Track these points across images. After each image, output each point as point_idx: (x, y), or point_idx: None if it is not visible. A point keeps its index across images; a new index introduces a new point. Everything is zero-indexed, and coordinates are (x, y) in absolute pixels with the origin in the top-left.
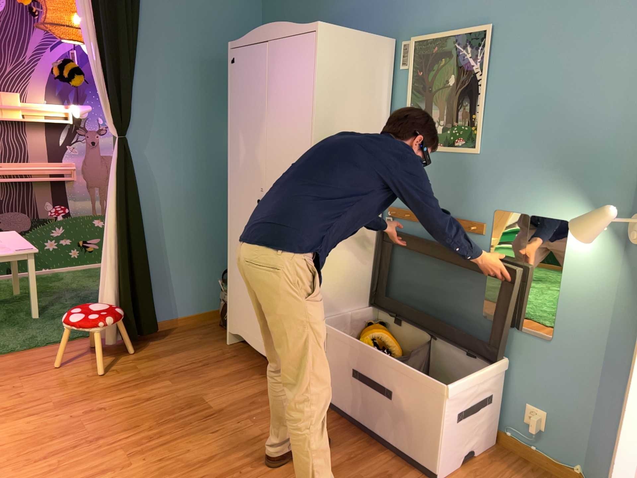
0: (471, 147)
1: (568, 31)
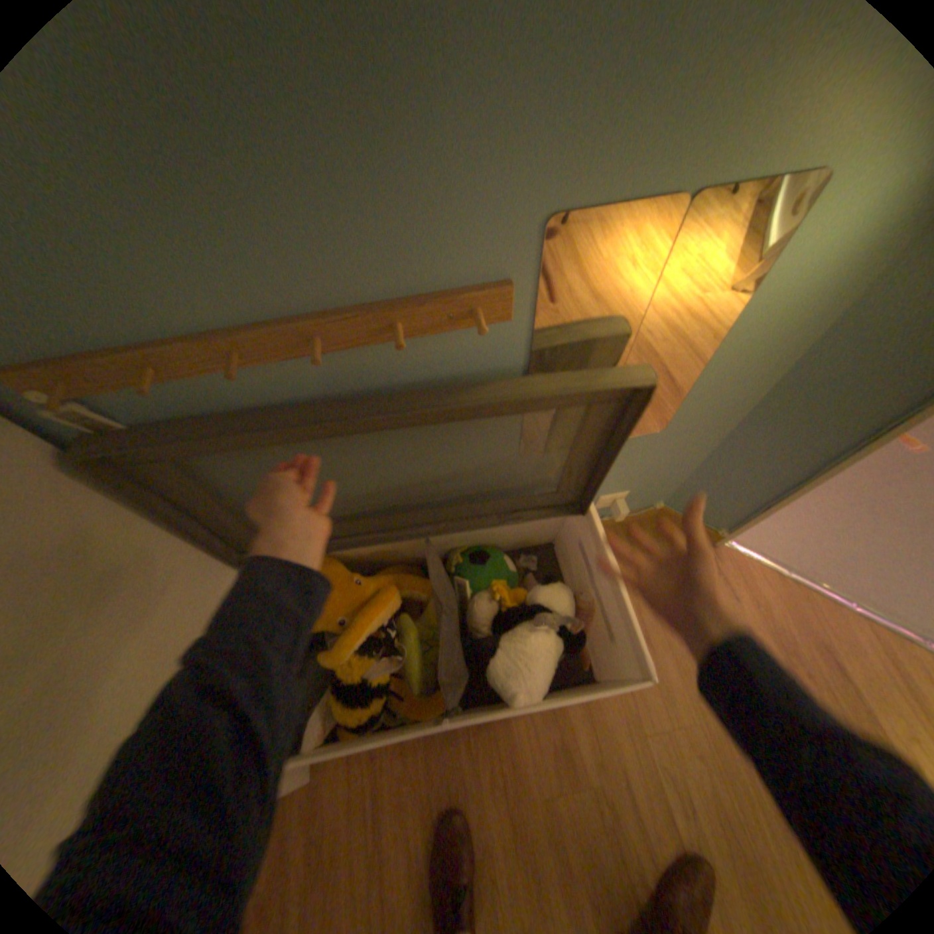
0: None
1: None
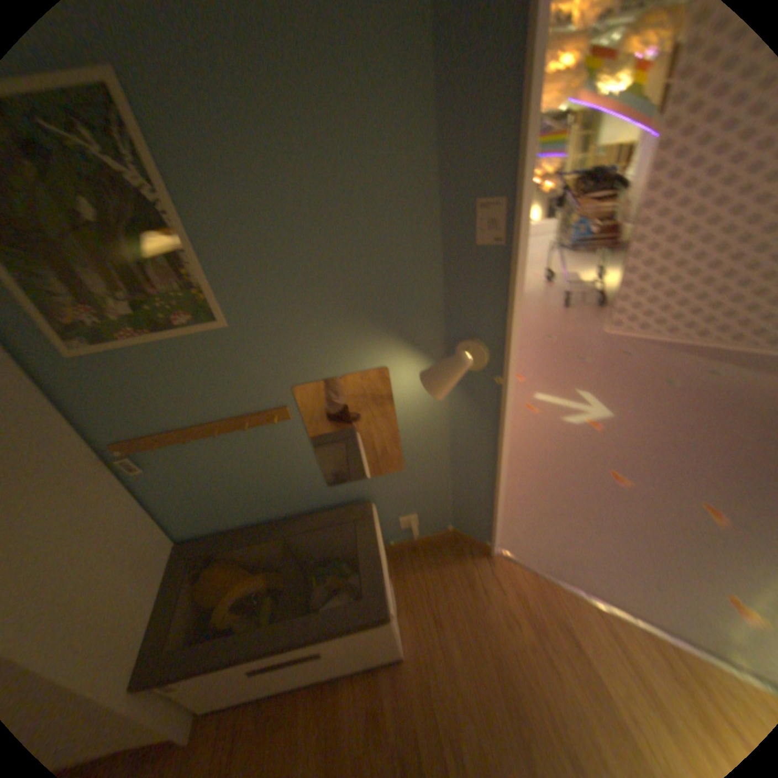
0: (206, 318)
1: (286, 83)
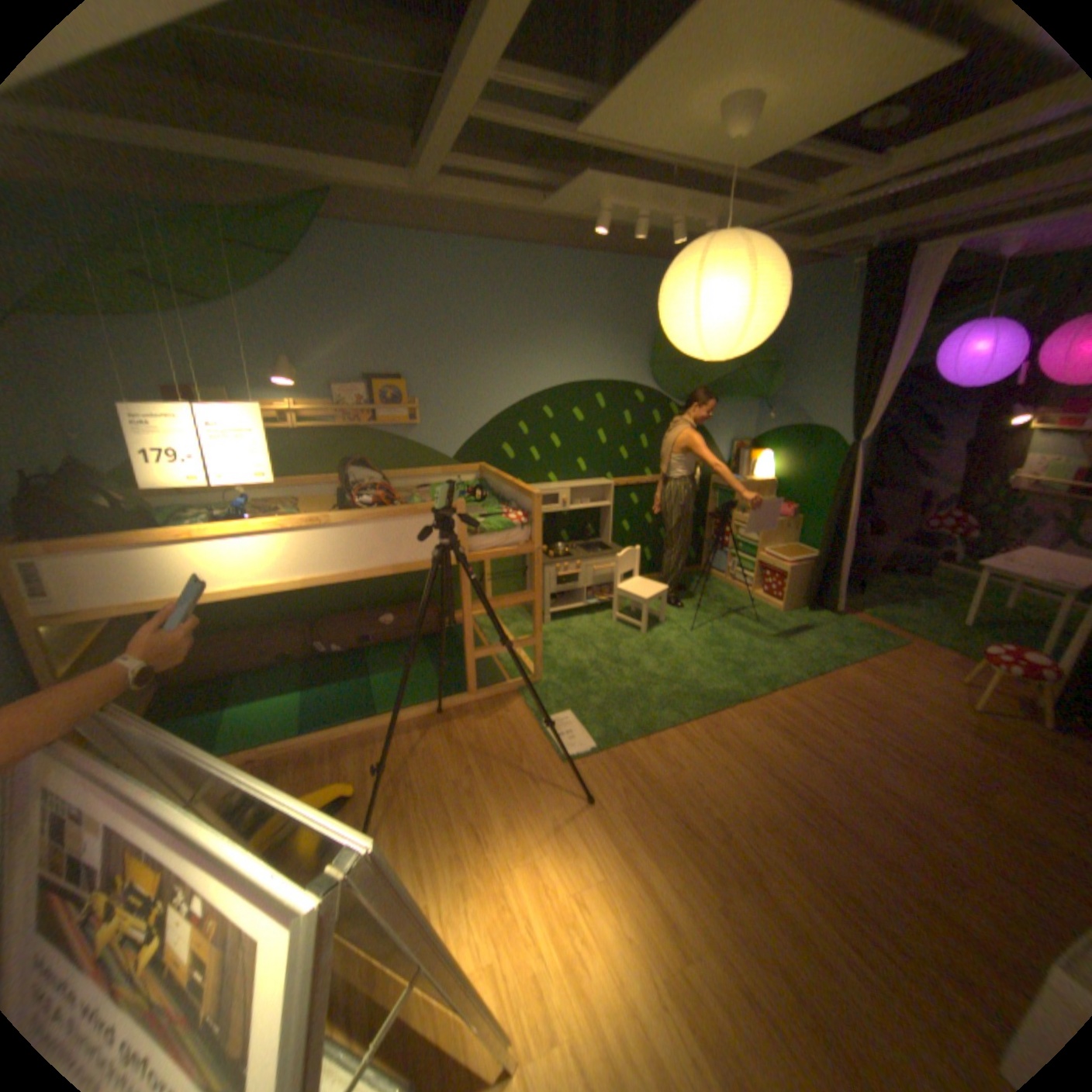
0: None
1: None
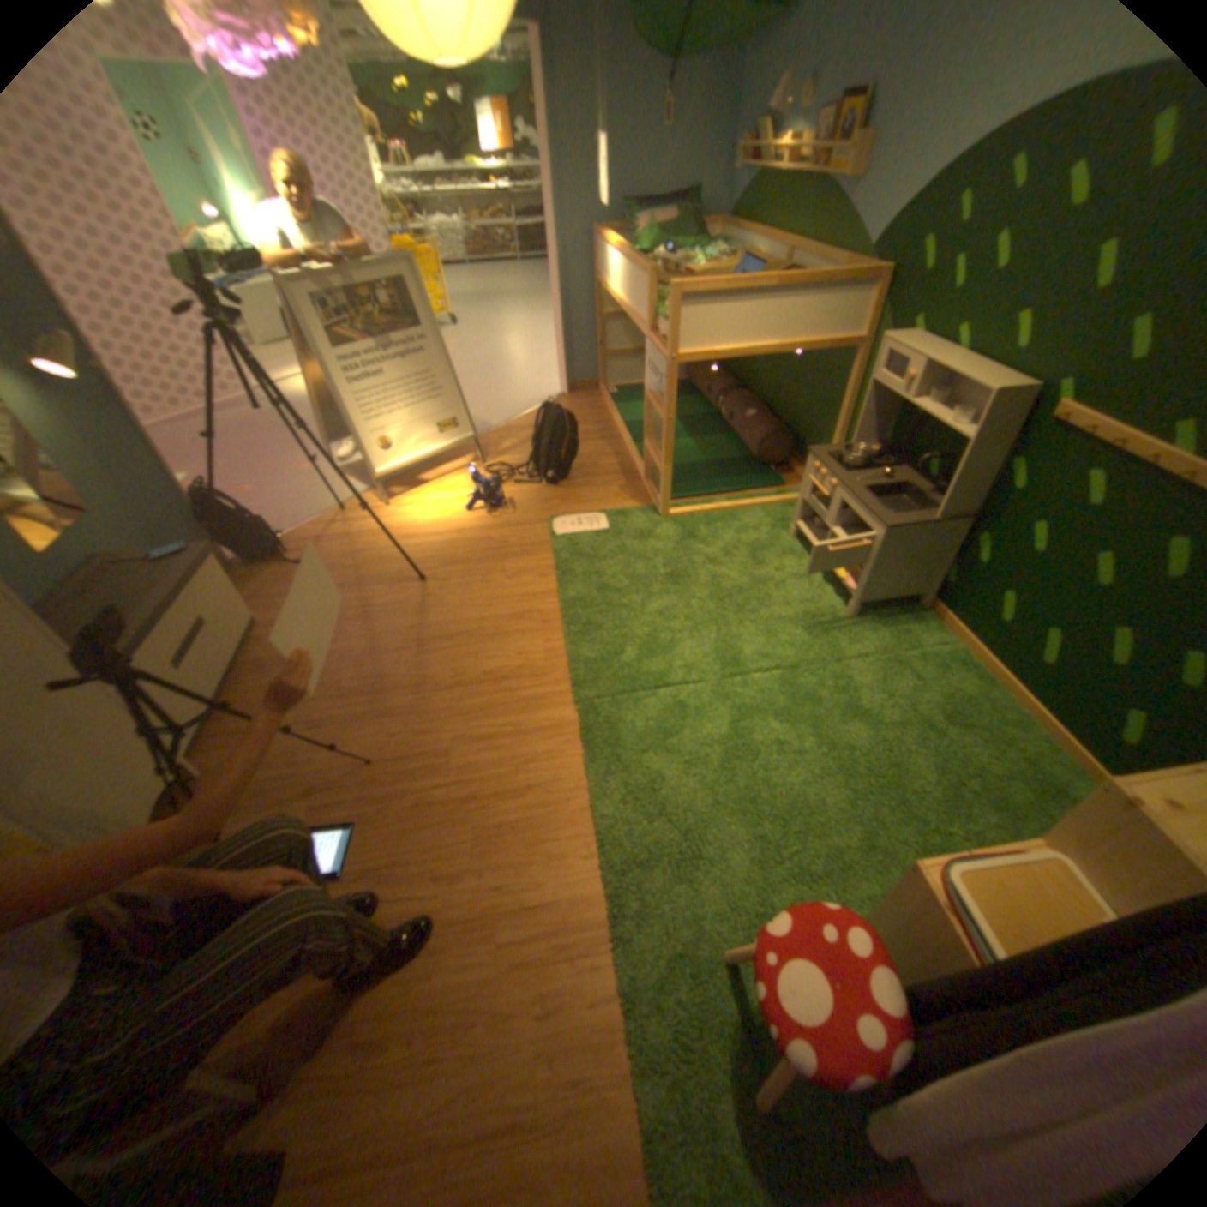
0: None
1: None
